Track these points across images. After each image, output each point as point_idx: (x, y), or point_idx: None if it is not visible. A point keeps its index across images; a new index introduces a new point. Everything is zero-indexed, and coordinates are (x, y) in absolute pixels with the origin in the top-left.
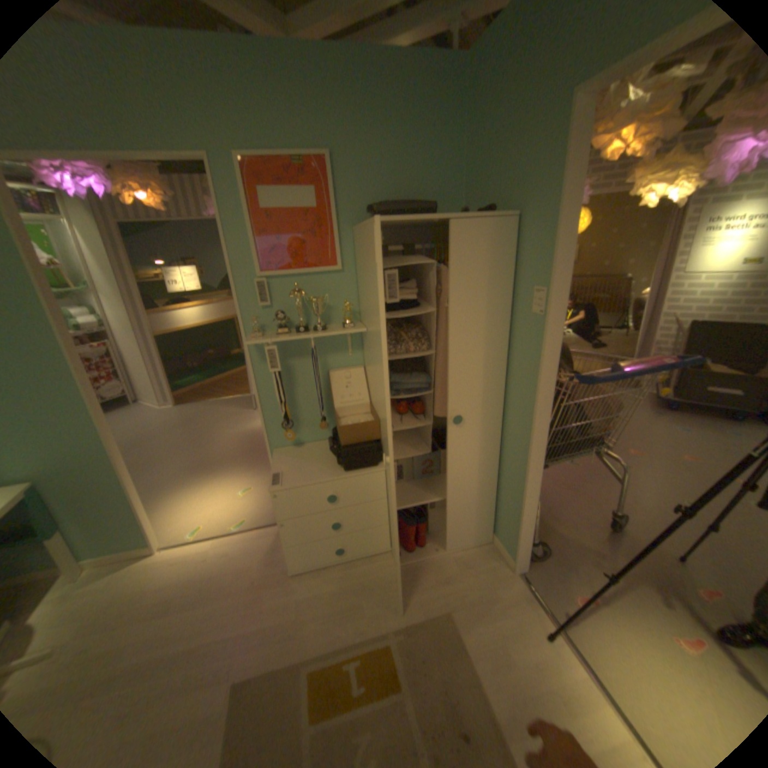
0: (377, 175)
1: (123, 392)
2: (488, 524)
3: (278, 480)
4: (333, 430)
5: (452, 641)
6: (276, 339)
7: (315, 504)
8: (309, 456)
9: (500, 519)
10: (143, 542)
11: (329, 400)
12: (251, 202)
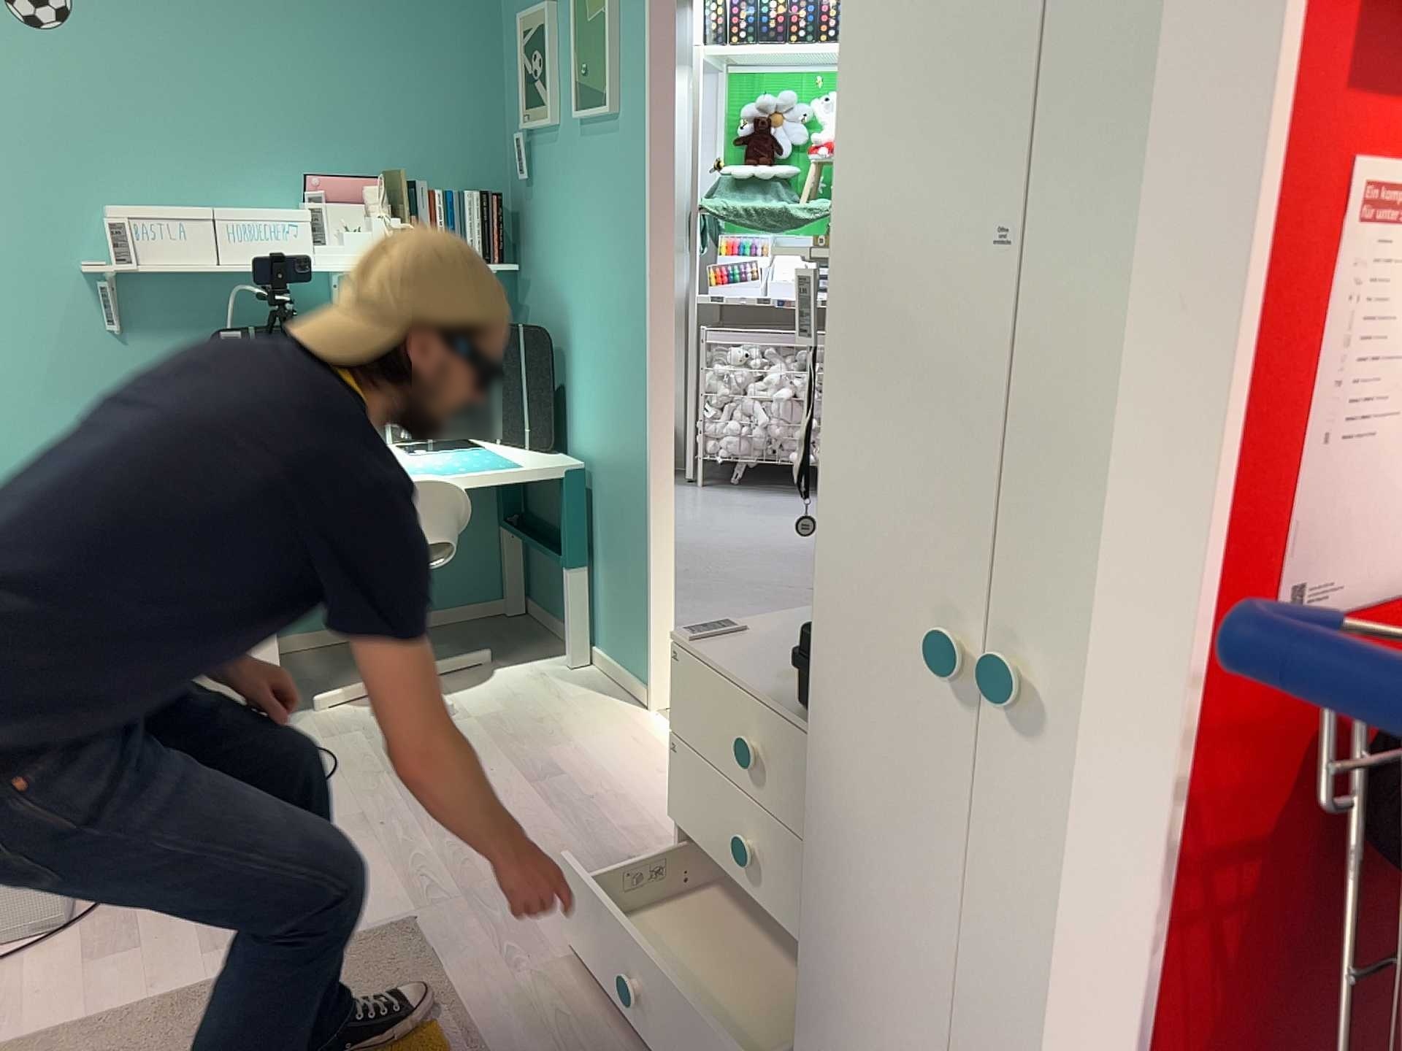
0: None
1: None
2: None
3: (710, 630)
4: None
5: None
6: None
7: (727, 744)
8: None
9: None
10: (647, 672)
11: None
12: None
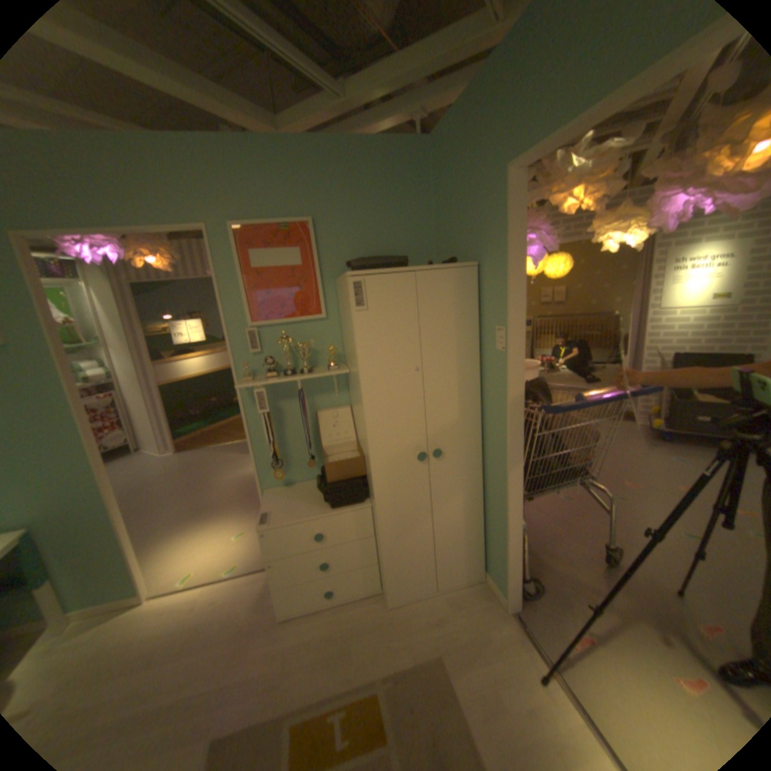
0: (356, 236)
1: (125, 441)
2: (478, 562)
3: (265, 520)
4: (322, 469)
5: (441, 688)
6: (266, 382)
7: (302, 544)
8: (298, 495)
9: (490, 555)
10: (131, 591)
11: (317, 439)
12: (242, 262)
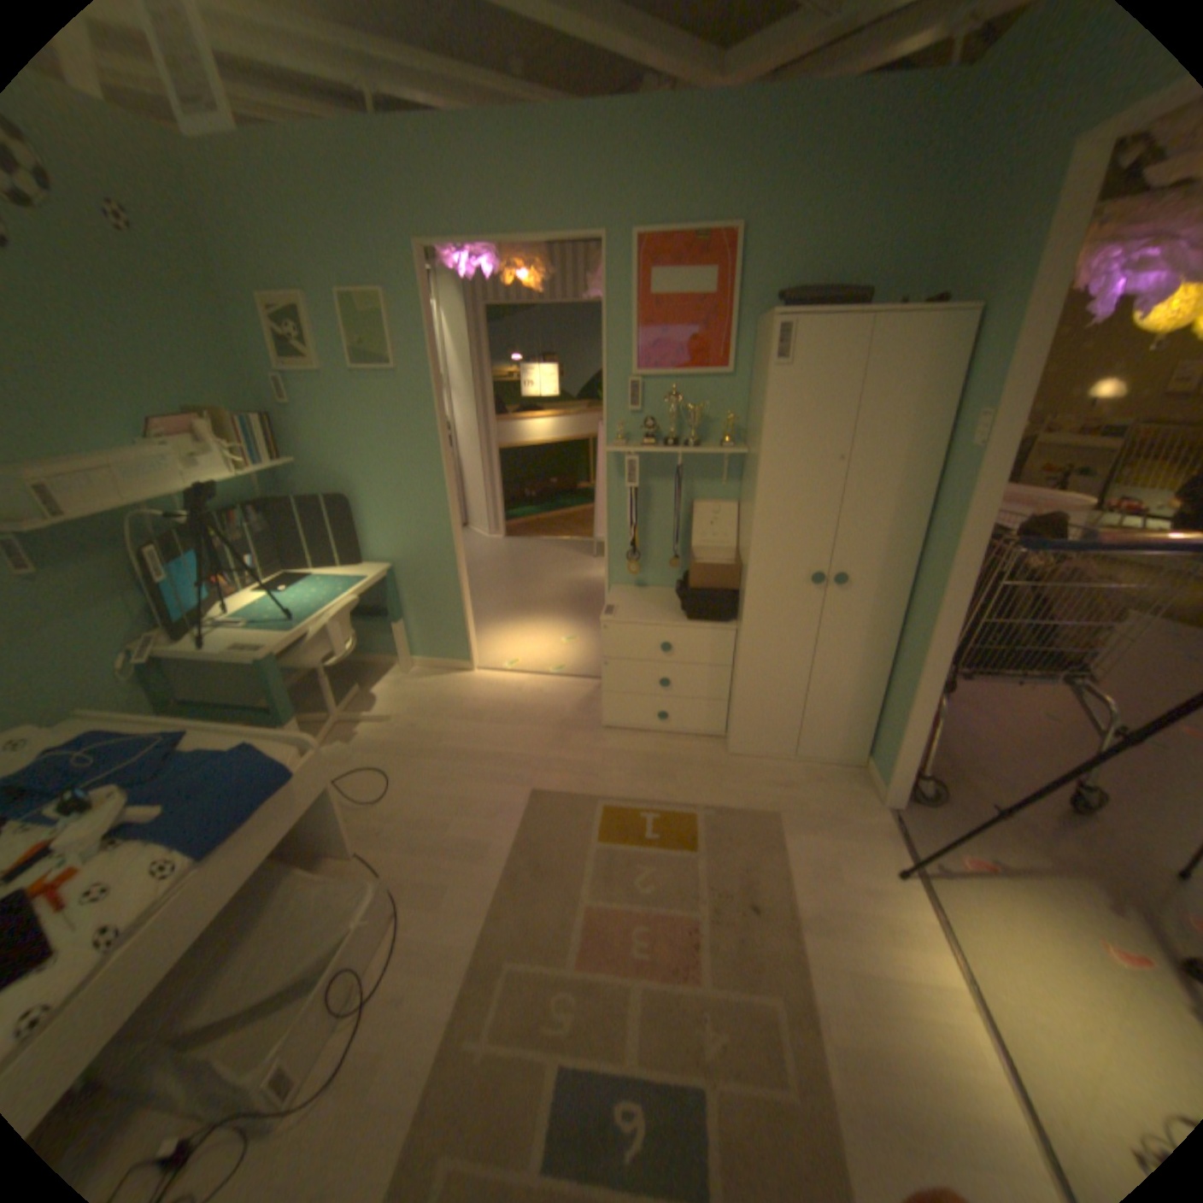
0: (802, 251)
1: None
2: (863, 739)
3: (611, 612)
4: (684, 574)
5: (771, 835)
6: (638, 452)
7: (645, 649)
8: (650, 599)
9: (882, 734)
10: (467, 654)
11: (686, 537)
12: (641, 287)
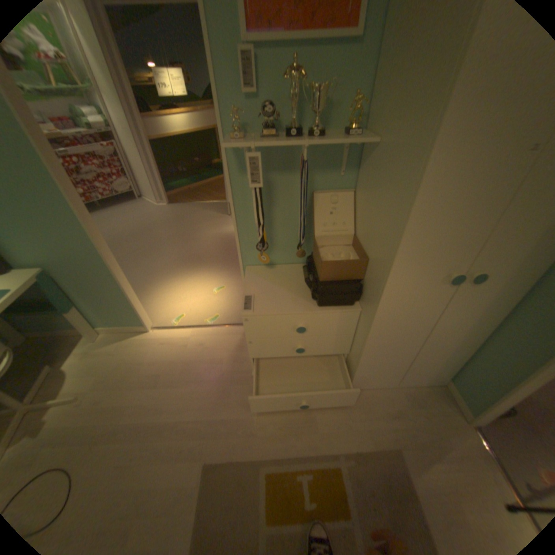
0: None
1: (130, 188)
2: (451, 373)
3: (250, 304)
4: (308, 258)
5: (402, 481)
6: (259, 144)
7: (284, 330)
8: (281, 280)
9: (468, 373)
10: (139, 322)
11: (307, 224)
12: None
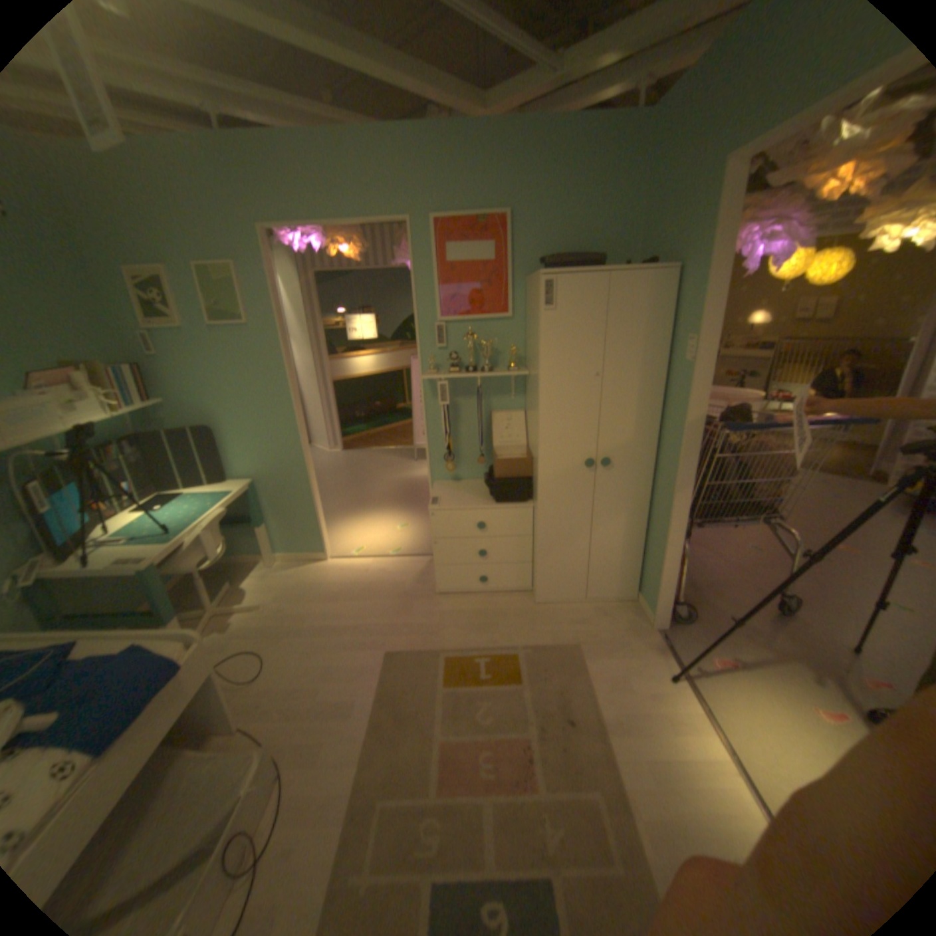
0: (552, 230)
1: None
2: (632, 580)
3: (436, 503)
4: (489, 468)
5: (575, 663)
6: (446, 379)
7: (465, 529)
8: (464, 489)
9: (645, 575)
10: (319, 548)
11: (488, 440)
12: (438, 256)
